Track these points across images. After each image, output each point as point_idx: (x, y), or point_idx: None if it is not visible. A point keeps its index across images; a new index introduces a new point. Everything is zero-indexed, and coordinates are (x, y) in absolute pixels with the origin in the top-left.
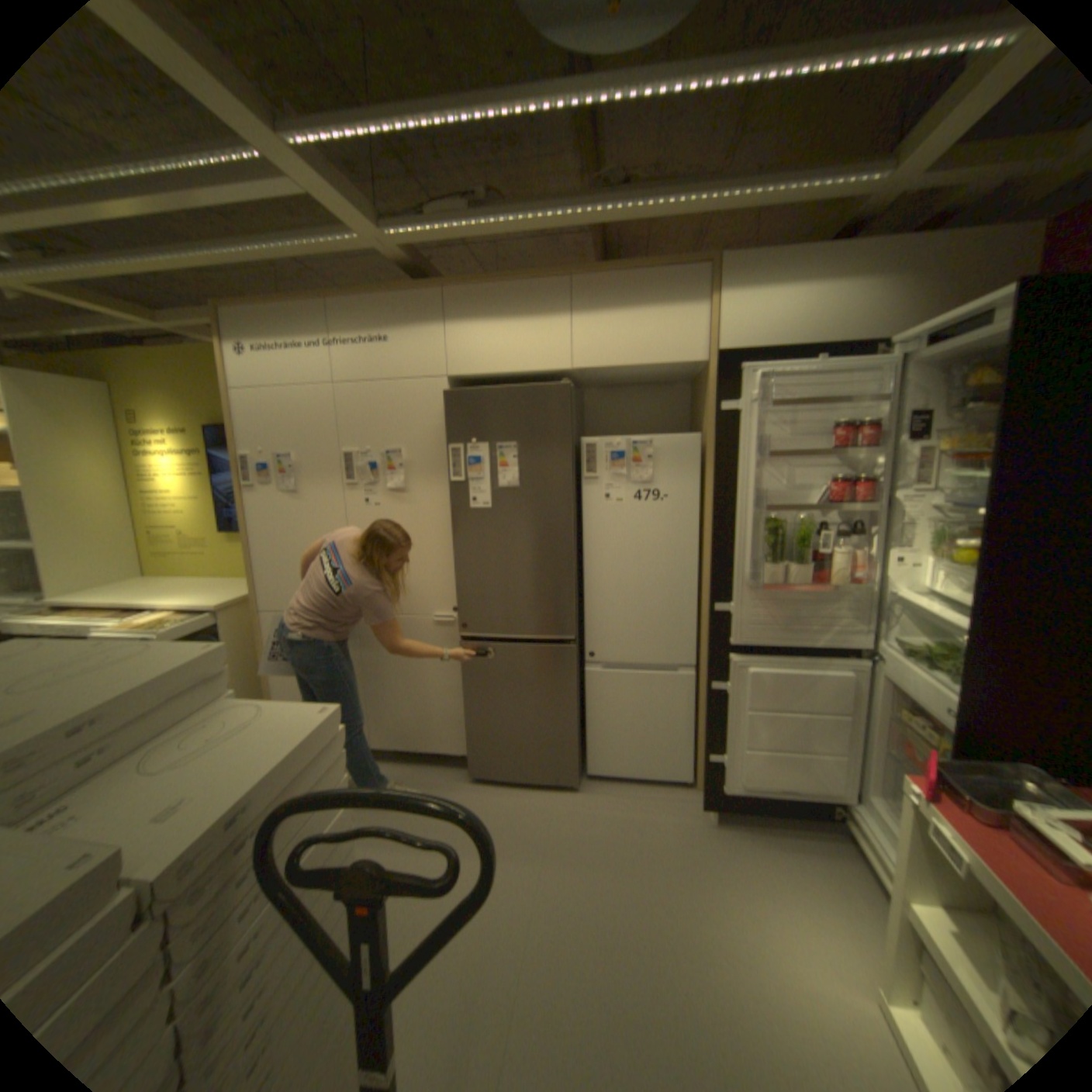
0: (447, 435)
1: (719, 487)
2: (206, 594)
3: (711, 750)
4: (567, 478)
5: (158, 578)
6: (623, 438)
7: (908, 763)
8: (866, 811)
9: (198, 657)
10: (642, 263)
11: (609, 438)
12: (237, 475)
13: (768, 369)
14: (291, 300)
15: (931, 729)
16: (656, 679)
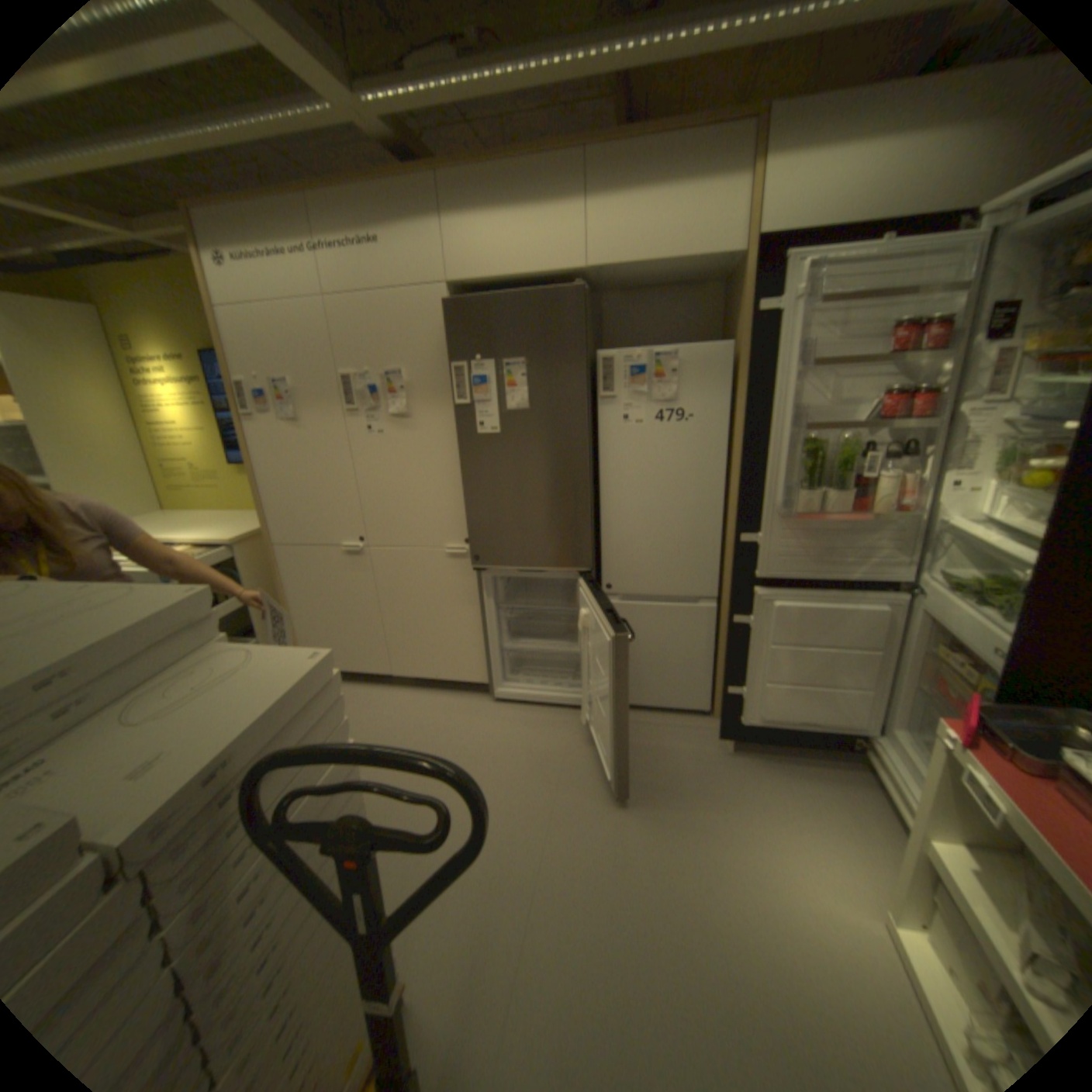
0: (448, 352)
1: (753, 404)
2: (221, 527)
3: (730, 682)
4: (581, 398)
5: (176, 512)
6: (645, 349)
7: (939, 698)
8: (889, 743)
9: (183, 600)
10: (670, 124)
11: (629, 350)
12: (234, 403)
13: (820, 255)
14: (267, 196)
15: (971, 666)
16: (675, 611)
